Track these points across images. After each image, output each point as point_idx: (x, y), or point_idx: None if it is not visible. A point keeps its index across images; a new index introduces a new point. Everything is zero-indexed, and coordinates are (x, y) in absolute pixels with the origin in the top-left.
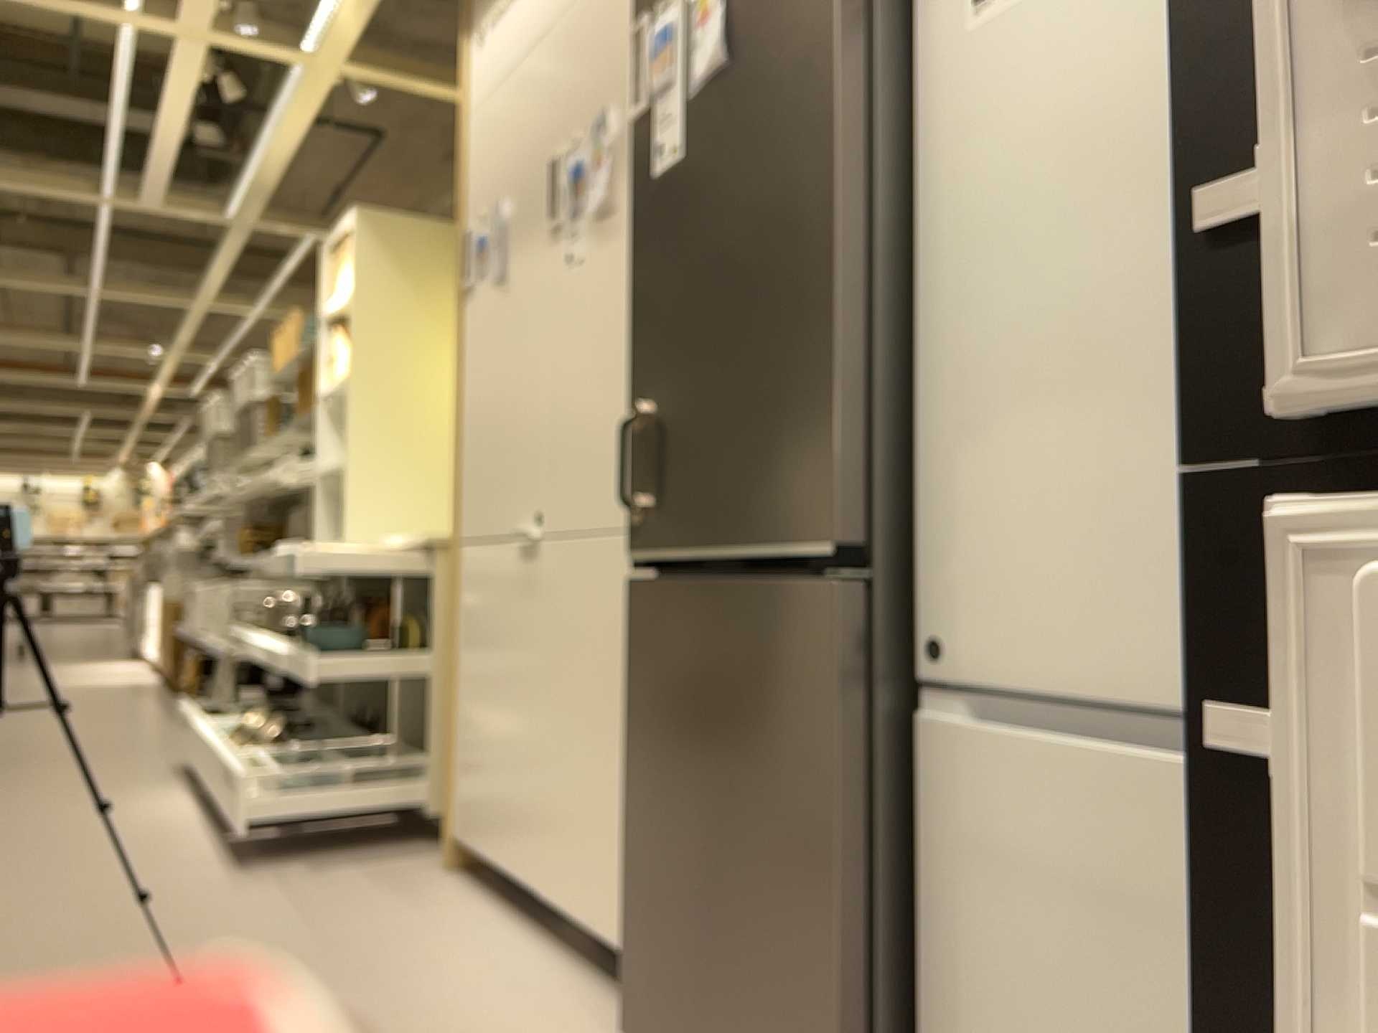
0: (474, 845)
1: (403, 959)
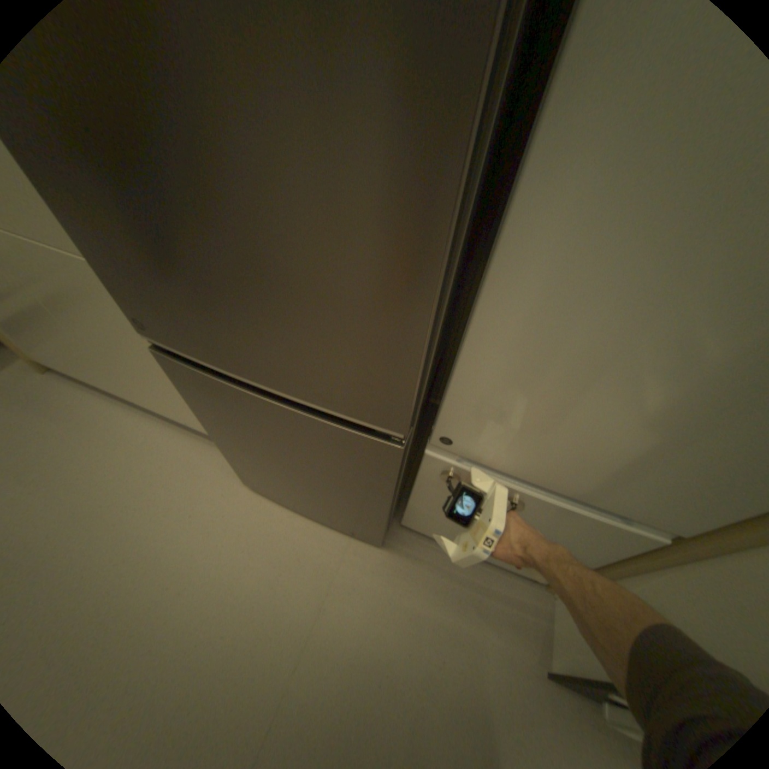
0: (57, 368)
1: (82, 465)
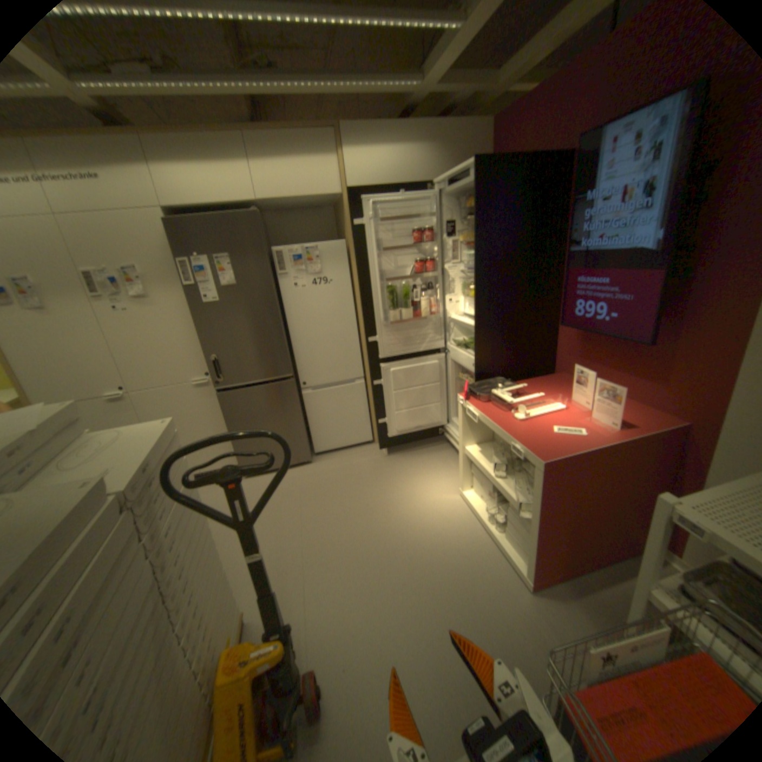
0: None
1: None
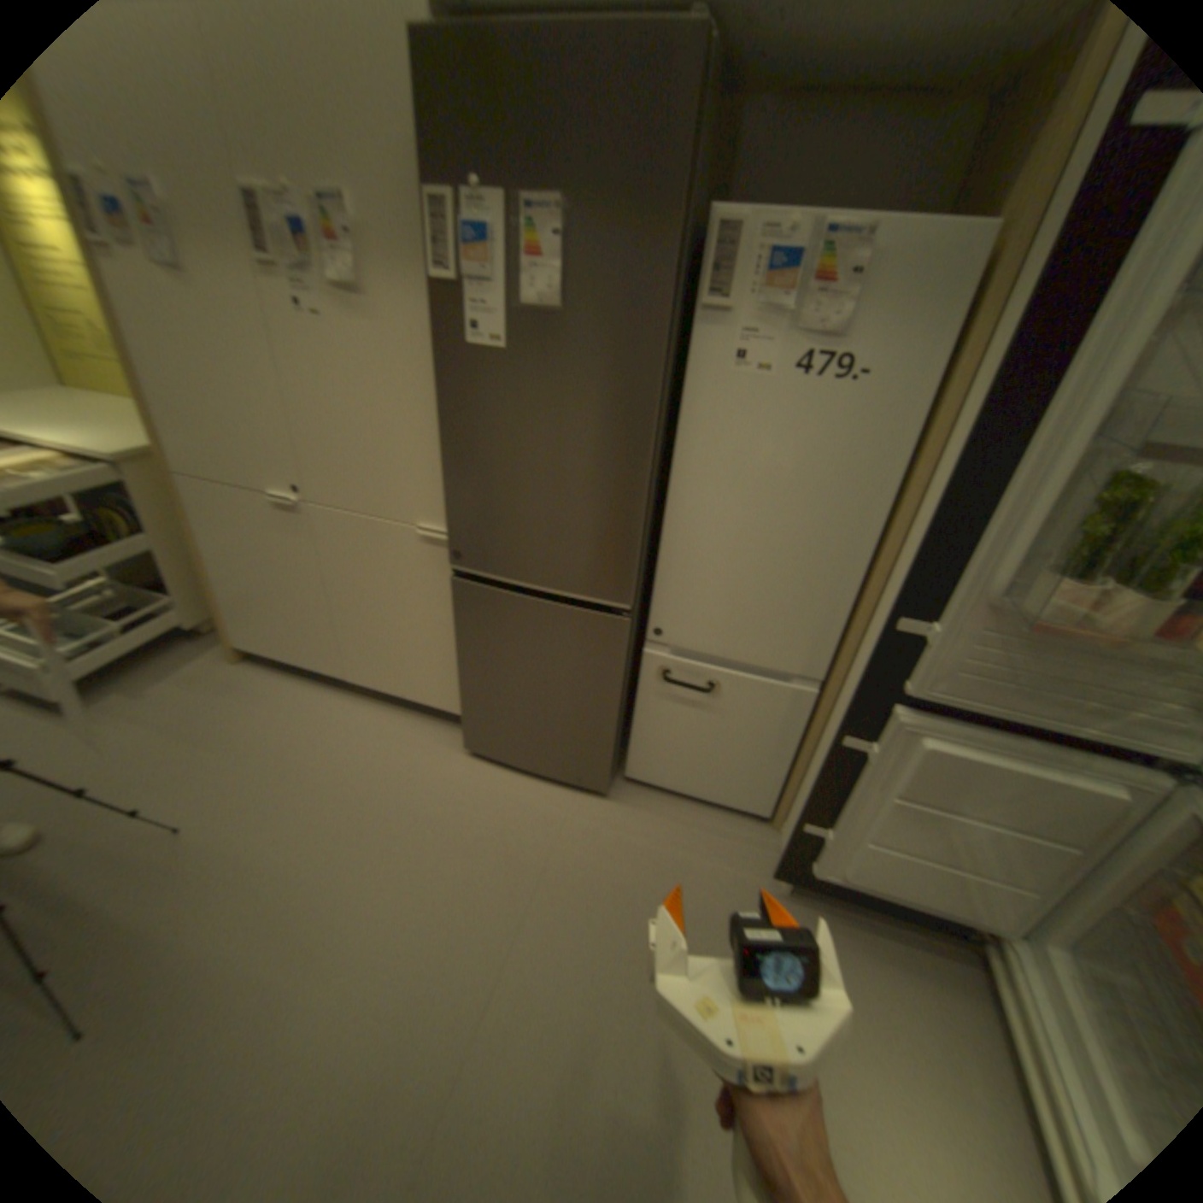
0: (260, 652)
1: (288, 741)
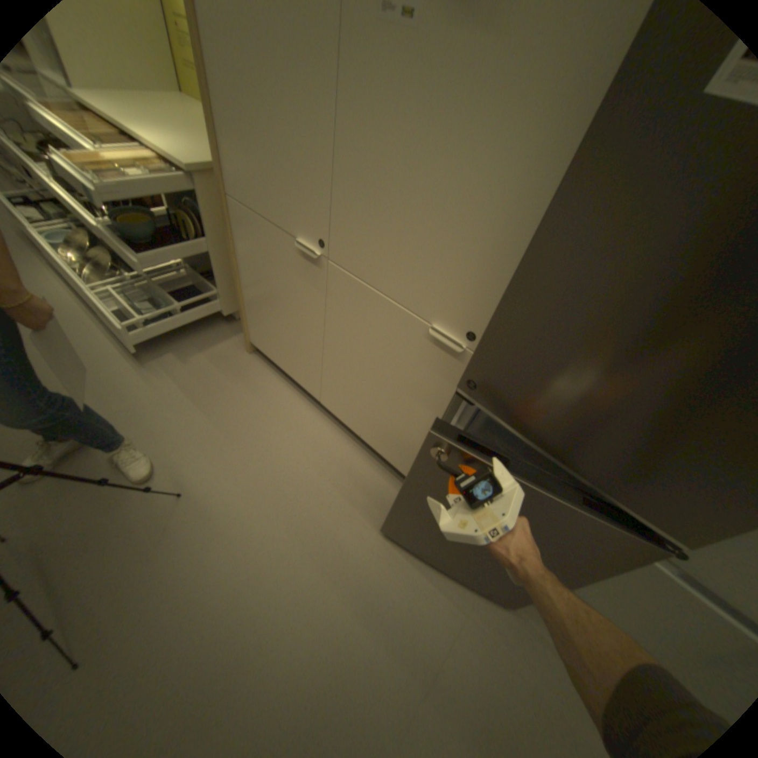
0: (269, 355)
1: (271, 440)
